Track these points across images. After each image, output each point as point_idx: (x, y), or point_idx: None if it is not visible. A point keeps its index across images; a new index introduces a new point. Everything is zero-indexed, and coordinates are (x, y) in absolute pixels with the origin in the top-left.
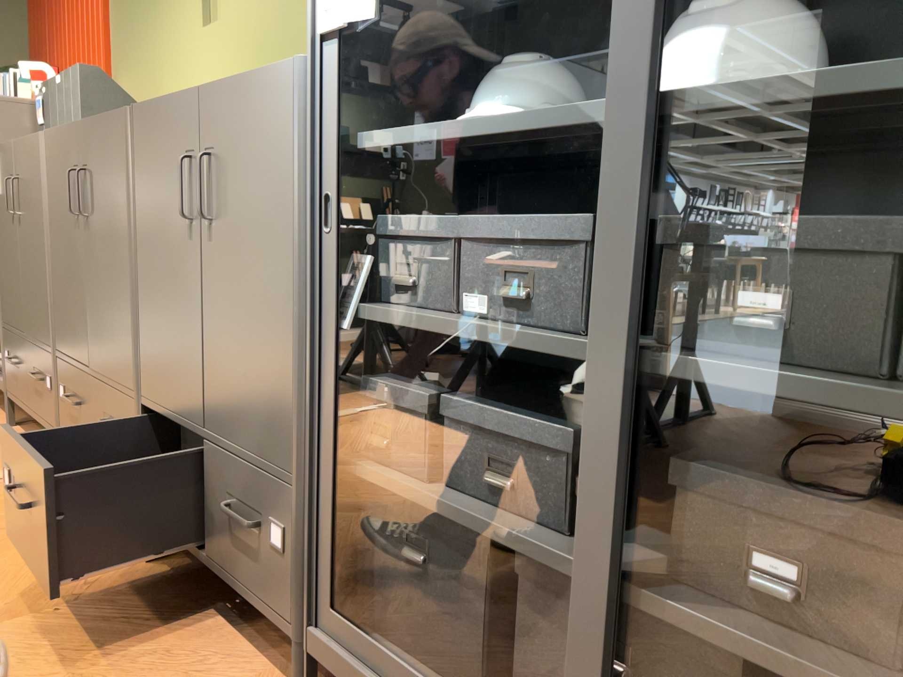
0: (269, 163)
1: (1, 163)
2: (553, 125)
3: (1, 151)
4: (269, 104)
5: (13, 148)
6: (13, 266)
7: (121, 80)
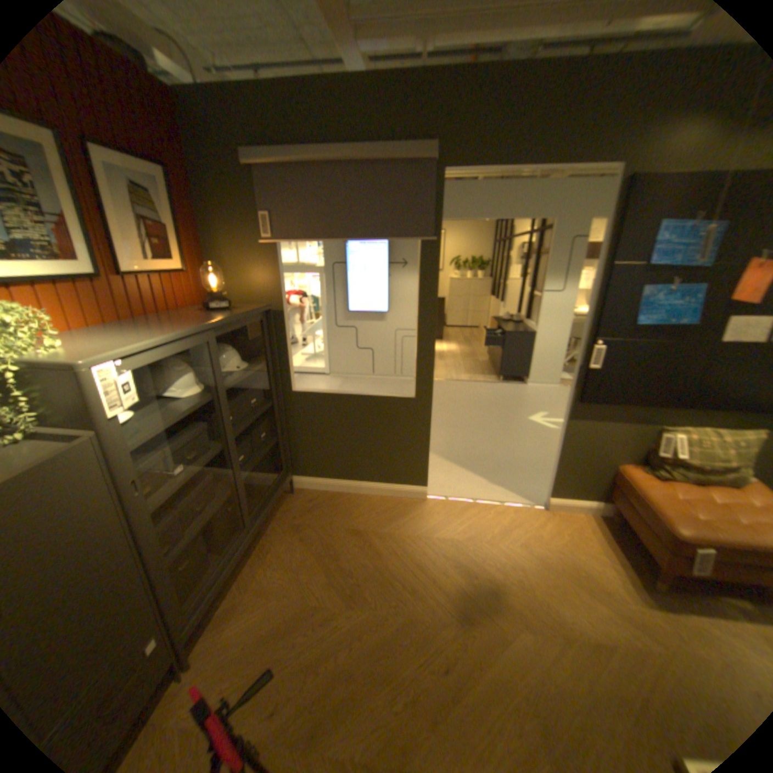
0: (80, 501)
1: None
2: (195, 408)
3: None
4: (69, 472)
5: None
6: None
7: None
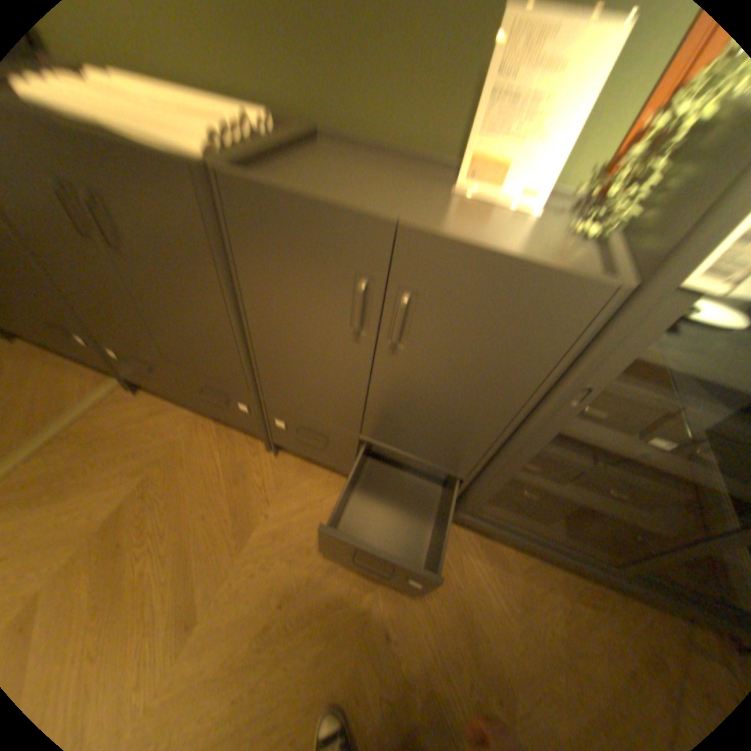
0: (518, 344)
1: None
2: None
3: None
4: (544, 303)
5: None
6: None
7: None
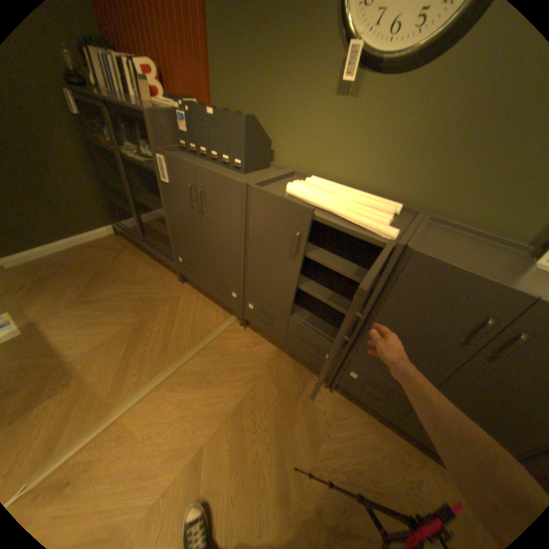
0: None
1: (173, 166)
2: None
3: (172, 158)
4: None
5: (194, 167)
6: (192, 228)
7: (222, 90)
